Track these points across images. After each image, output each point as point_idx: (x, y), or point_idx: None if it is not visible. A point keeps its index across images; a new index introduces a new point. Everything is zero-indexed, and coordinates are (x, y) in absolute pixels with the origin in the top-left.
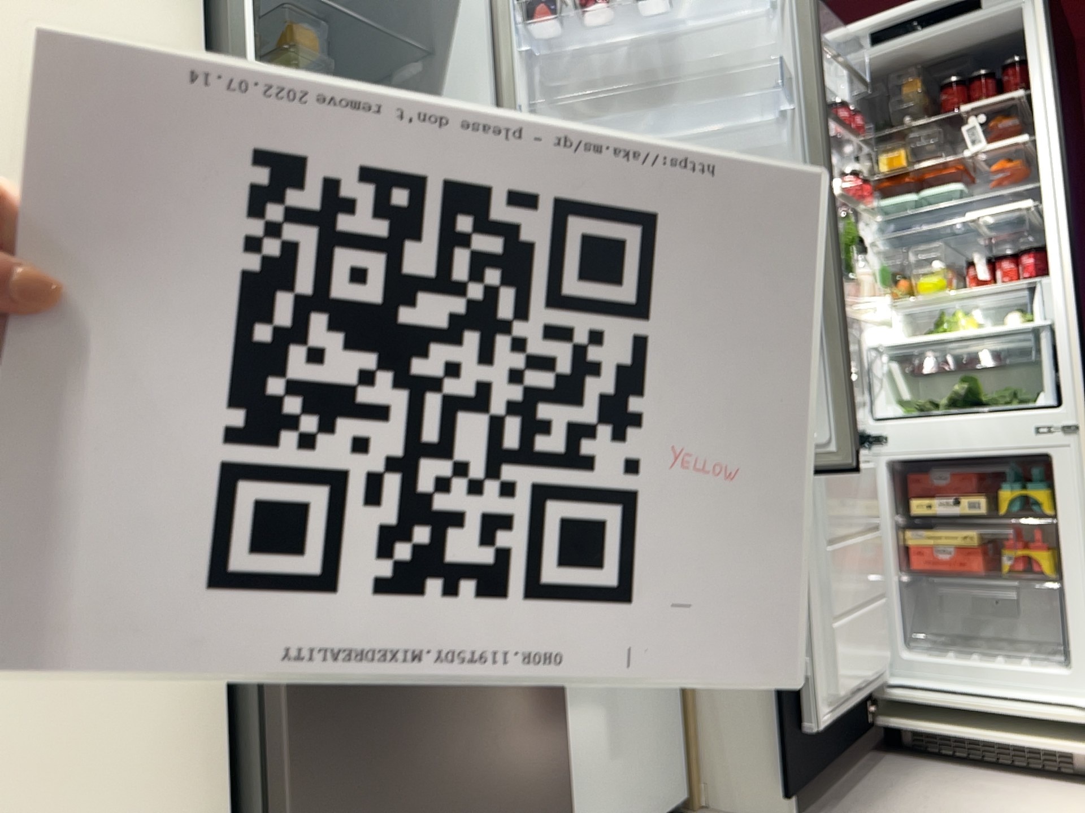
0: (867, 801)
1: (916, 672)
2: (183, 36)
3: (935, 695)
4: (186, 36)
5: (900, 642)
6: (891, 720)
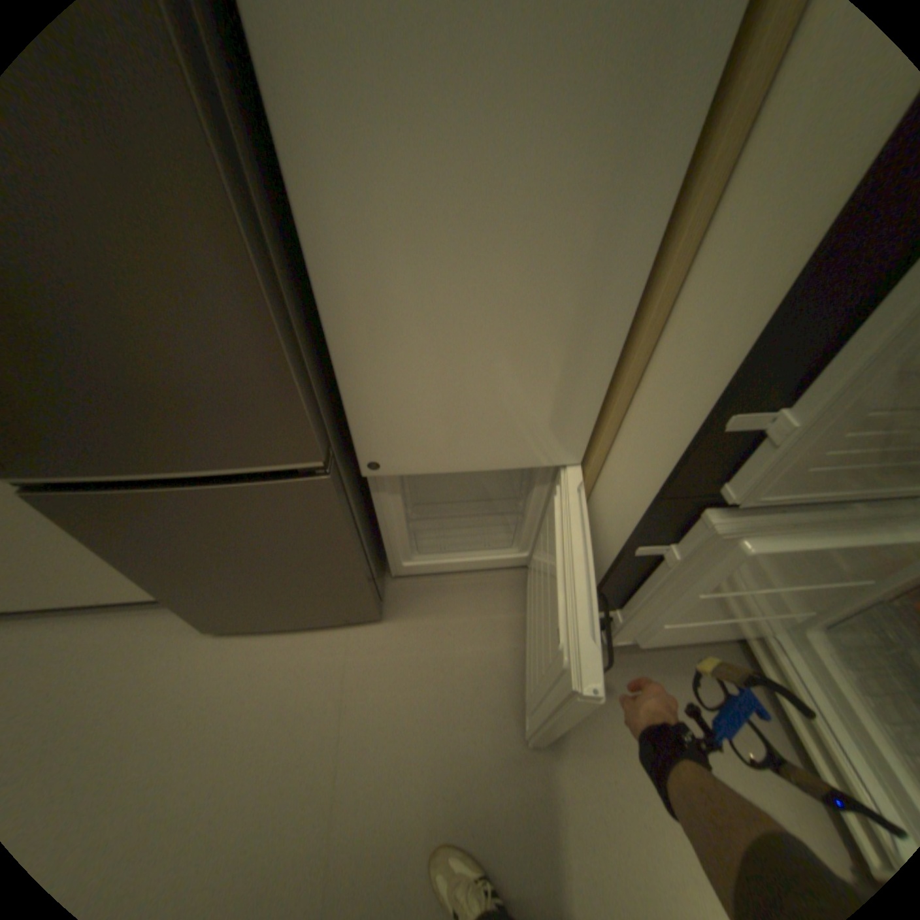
0: (643, 669)
1: (801, 647)
2: None
3: (790, 673)
4: None
5: (813, 623)
6: (749, 640)
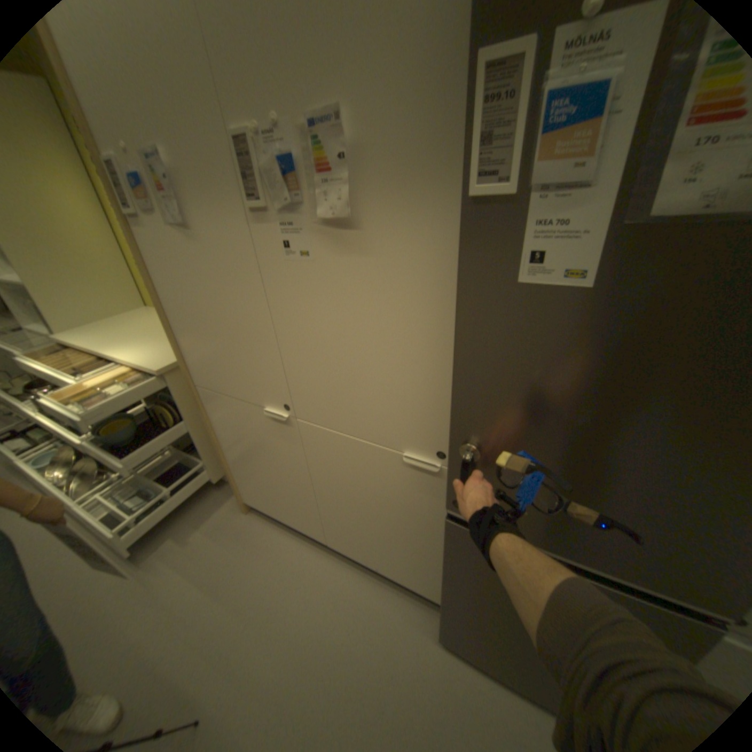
0: None
1: None
2: (452, 246)
3: None
4: (454, 246)
5: None
6: None
